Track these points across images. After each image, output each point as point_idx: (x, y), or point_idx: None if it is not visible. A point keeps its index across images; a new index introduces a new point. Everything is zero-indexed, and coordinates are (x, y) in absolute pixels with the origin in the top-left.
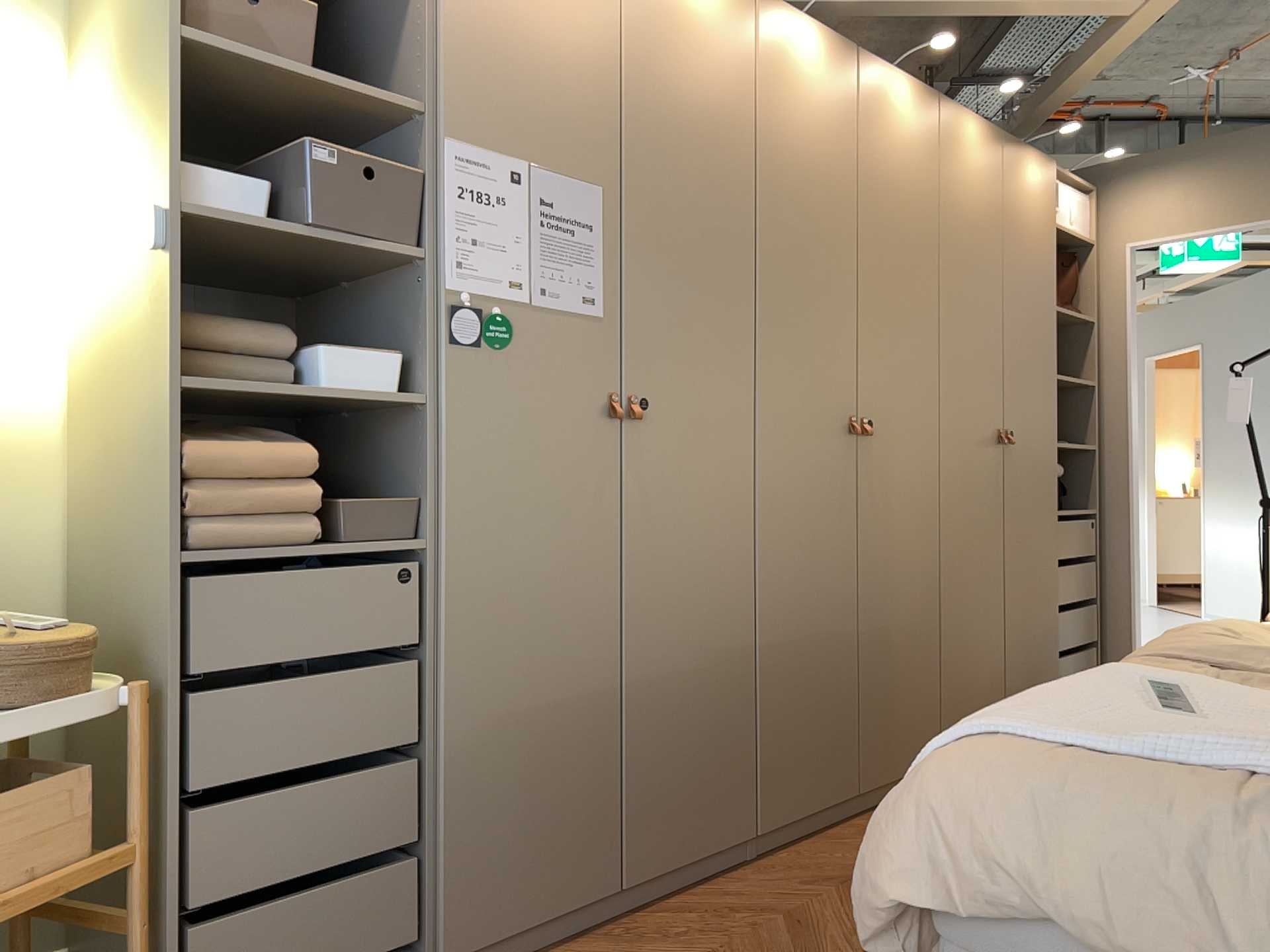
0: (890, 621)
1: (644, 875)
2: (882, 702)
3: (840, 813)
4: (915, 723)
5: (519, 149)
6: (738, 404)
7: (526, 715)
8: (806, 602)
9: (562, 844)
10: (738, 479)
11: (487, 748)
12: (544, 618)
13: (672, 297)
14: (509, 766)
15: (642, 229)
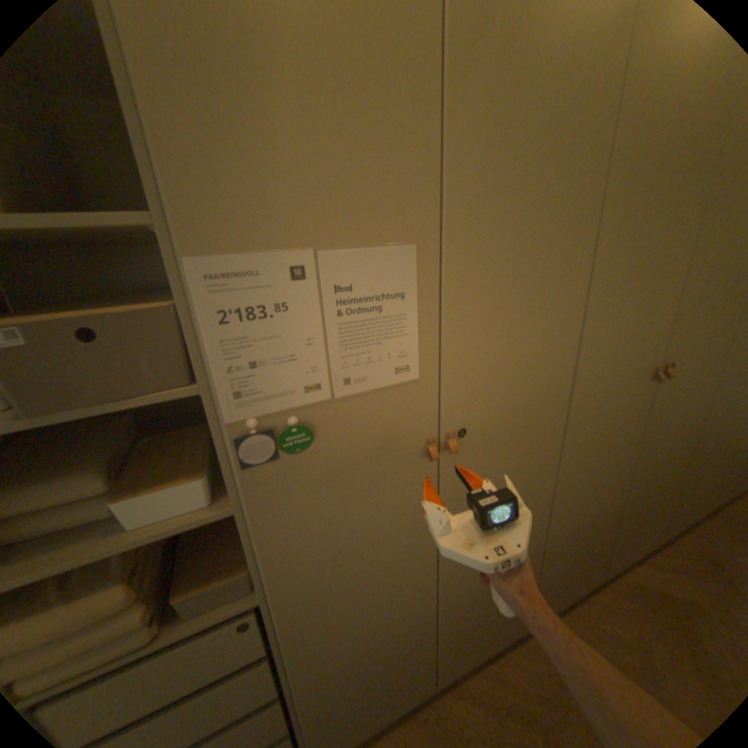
0: (649, 489)
1: (452, 679)
2: (631, 534)
3: (589, 591)
4: (651, 534)
5: (301, 235)
6: (553, 399)
7: (362, 654)
8: (588, 506)
9: (395, 693)
10: (545, 453)
11: (333, 681)
12: (373, 602)
13: (496, 333)
14: (351, 681)
15: (466, 276)
